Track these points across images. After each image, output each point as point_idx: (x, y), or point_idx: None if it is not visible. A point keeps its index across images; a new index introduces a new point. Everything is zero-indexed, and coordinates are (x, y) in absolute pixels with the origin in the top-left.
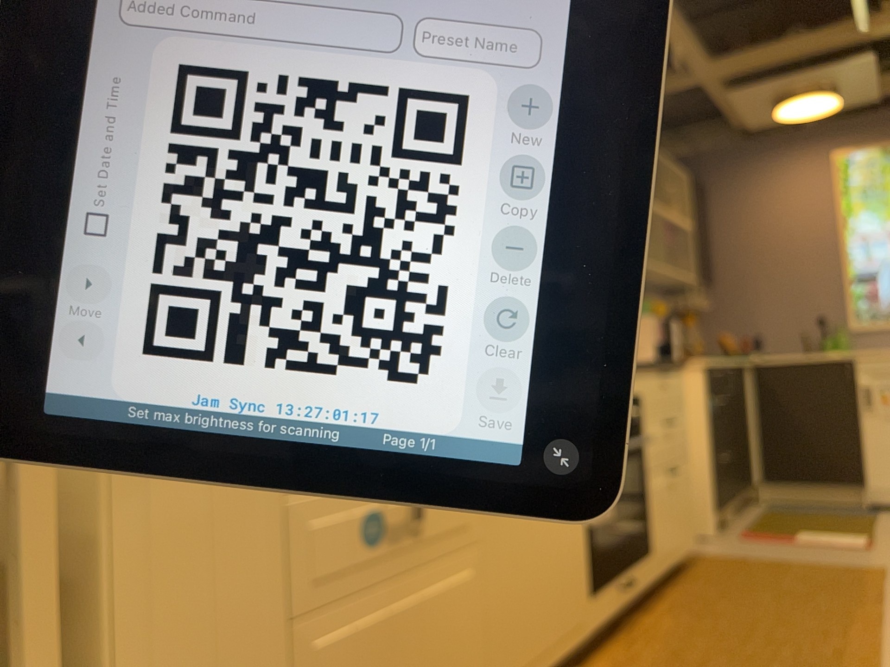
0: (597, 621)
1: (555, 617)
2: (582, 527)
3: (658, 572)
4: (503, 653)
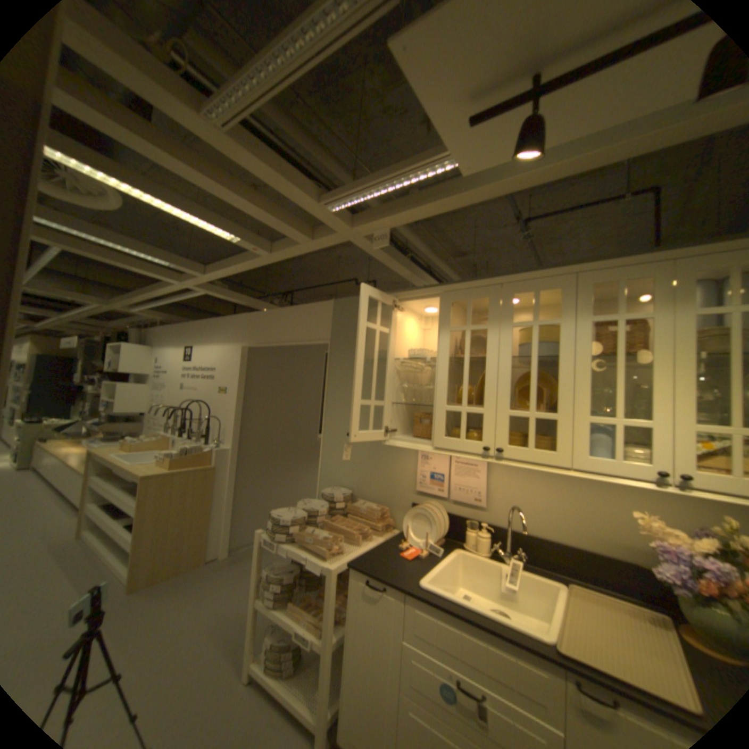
0: None
1: None
2: None
3: None
4: None
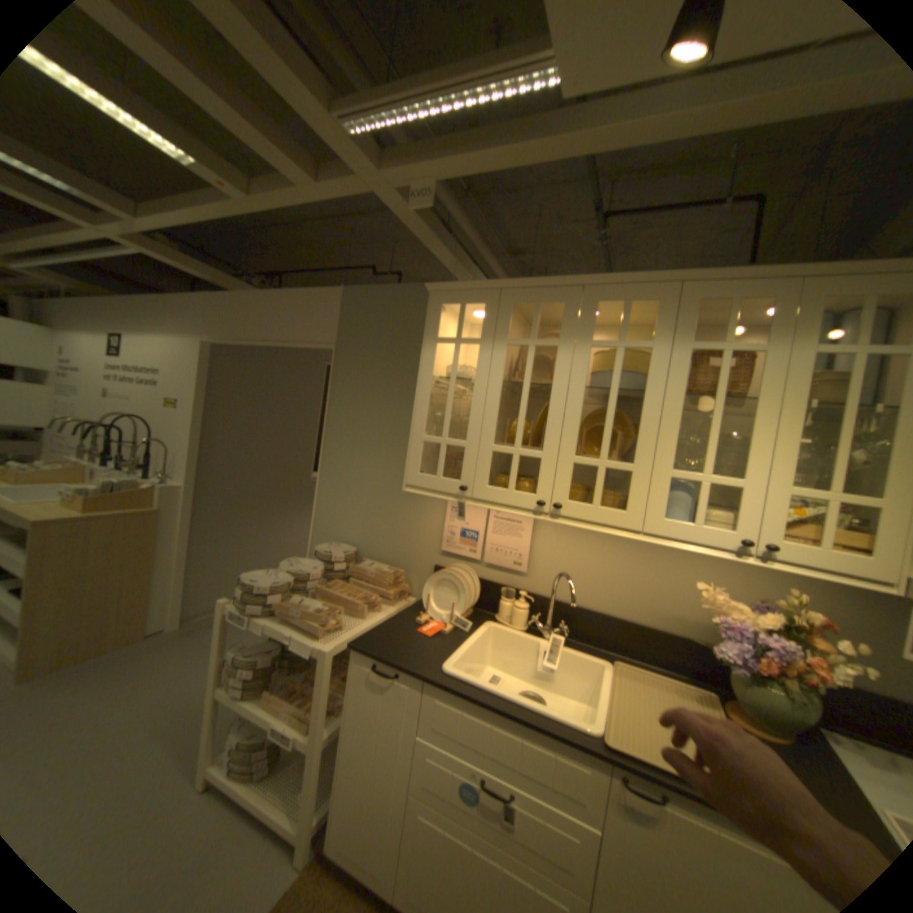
0: None
1: None
2: None
3: None
4: None
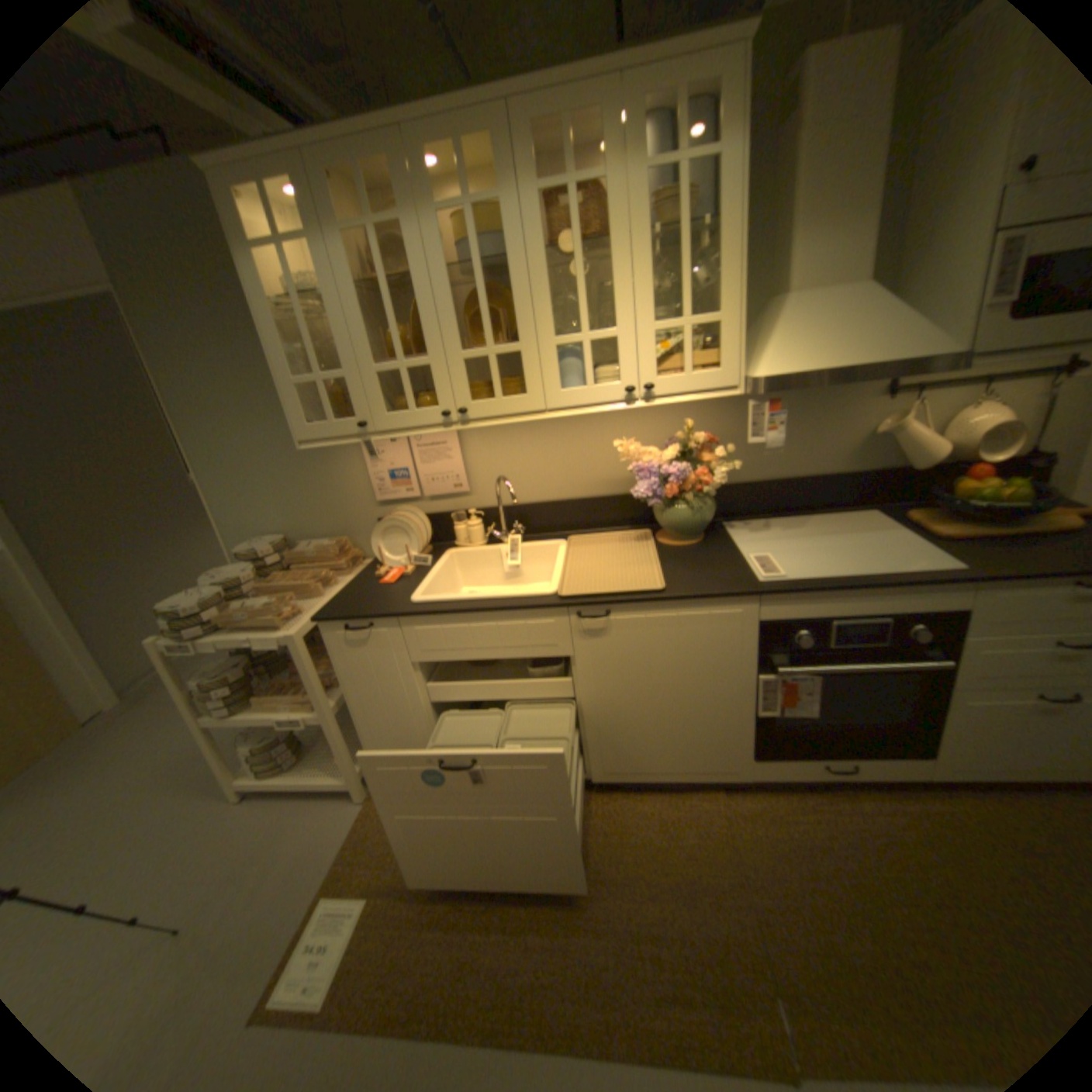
0: (764, 778)
1: (685, 760)
2: (746, 716)
3: (947, 778)
4: (608, 760)
